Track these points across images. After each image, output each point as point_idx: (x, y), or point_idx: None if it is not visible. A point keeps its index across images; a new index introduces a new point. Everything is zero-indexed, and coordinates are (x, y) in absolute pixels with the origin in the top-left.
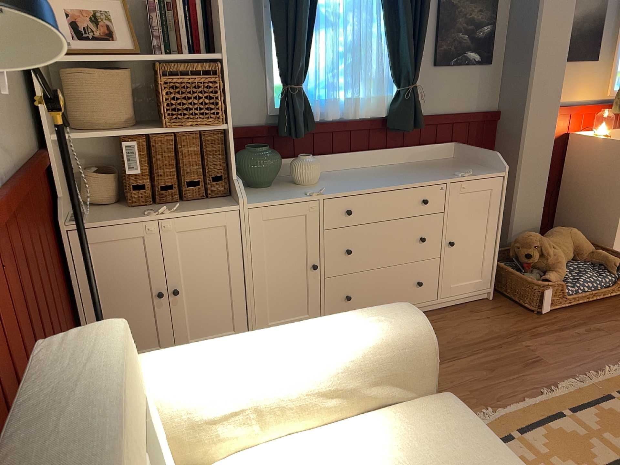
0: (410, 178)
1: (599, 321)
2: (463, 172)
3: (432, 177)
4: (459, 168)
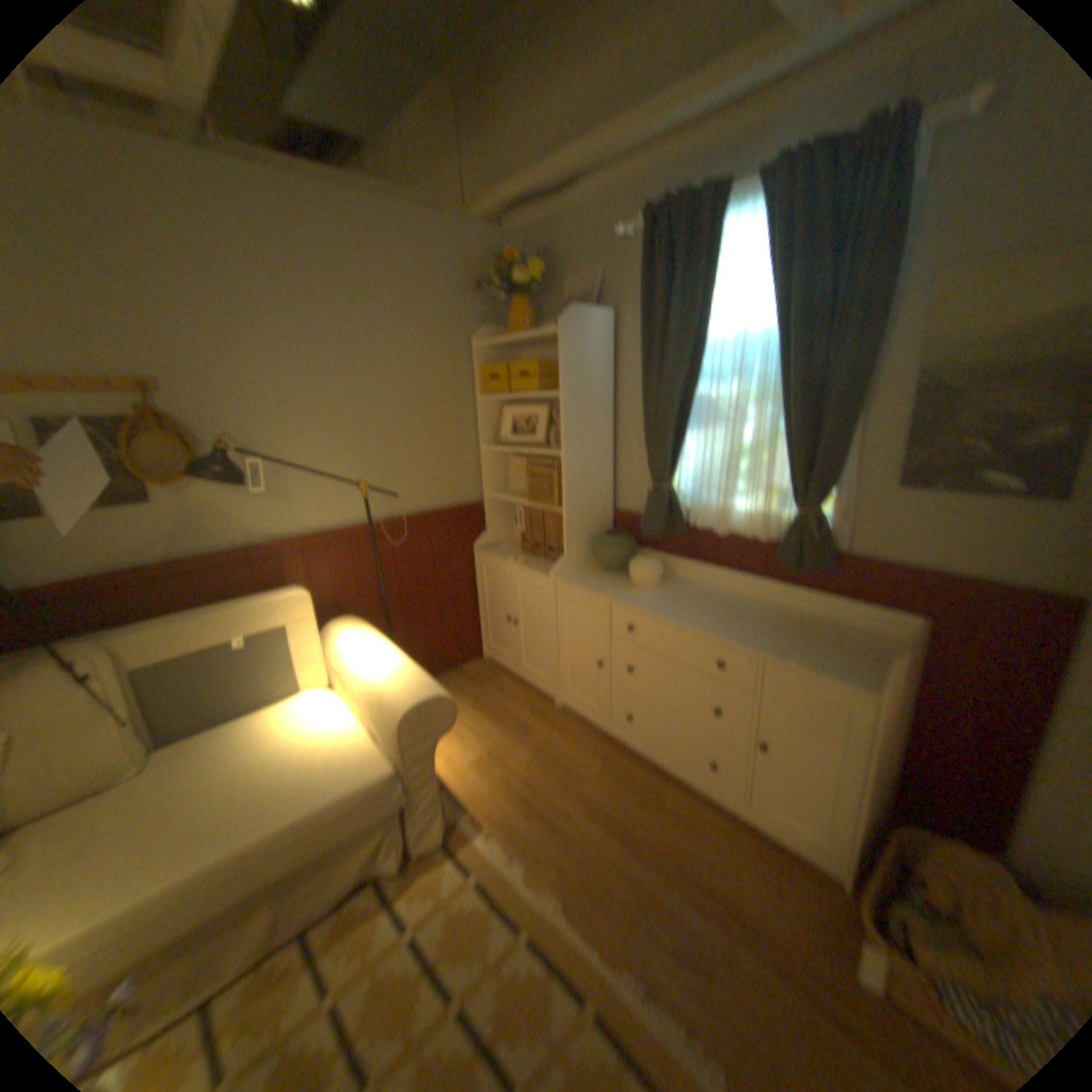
0: (740, 628)
1: None
2: (820, 658)
3: (762, 641)
4: (851, 655)
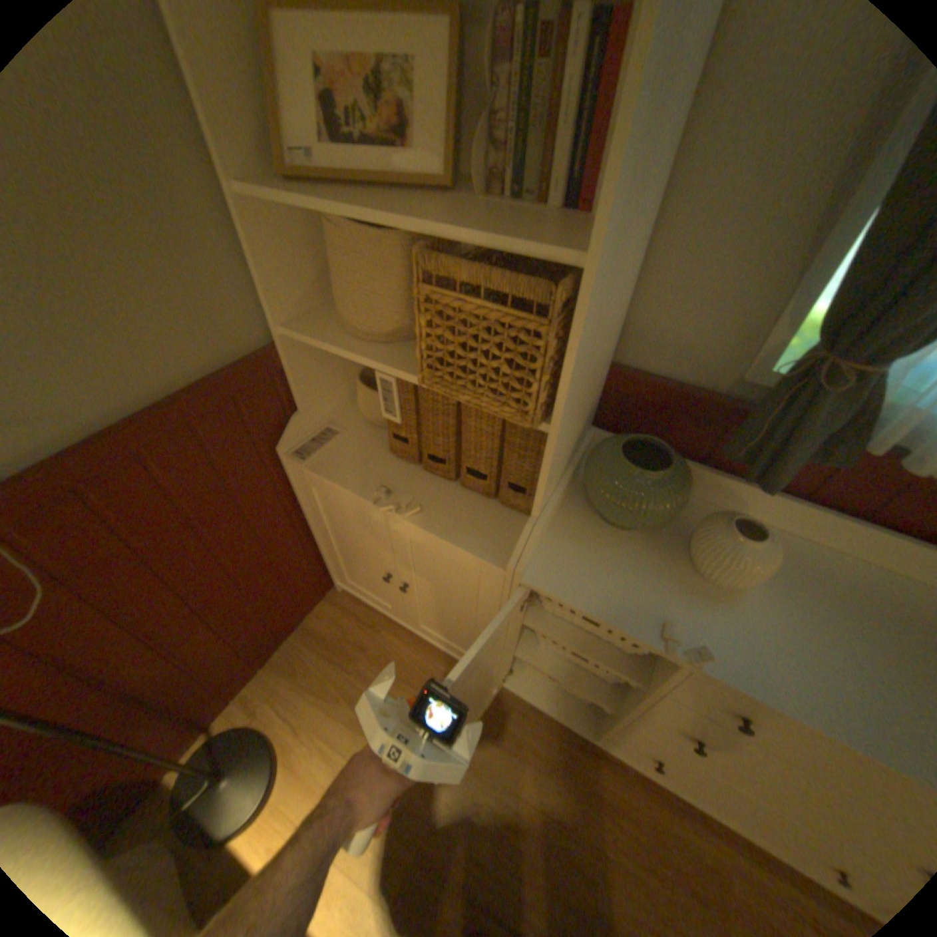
0: None
1: None
2: None
3: None
4: None
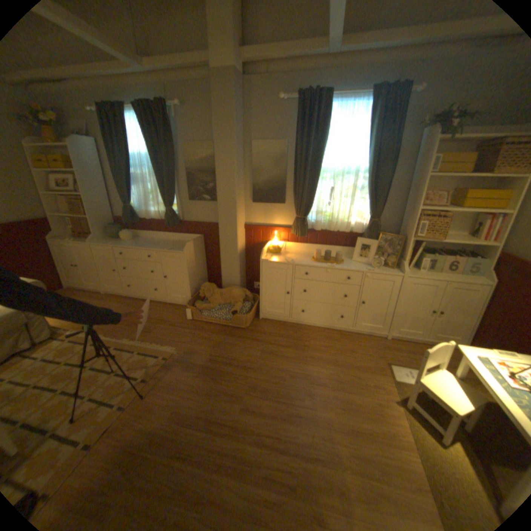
0: (154, 246)
1: (203, 332)
2: (172, 248)
3: (159, 248)
4: (182, 246)
